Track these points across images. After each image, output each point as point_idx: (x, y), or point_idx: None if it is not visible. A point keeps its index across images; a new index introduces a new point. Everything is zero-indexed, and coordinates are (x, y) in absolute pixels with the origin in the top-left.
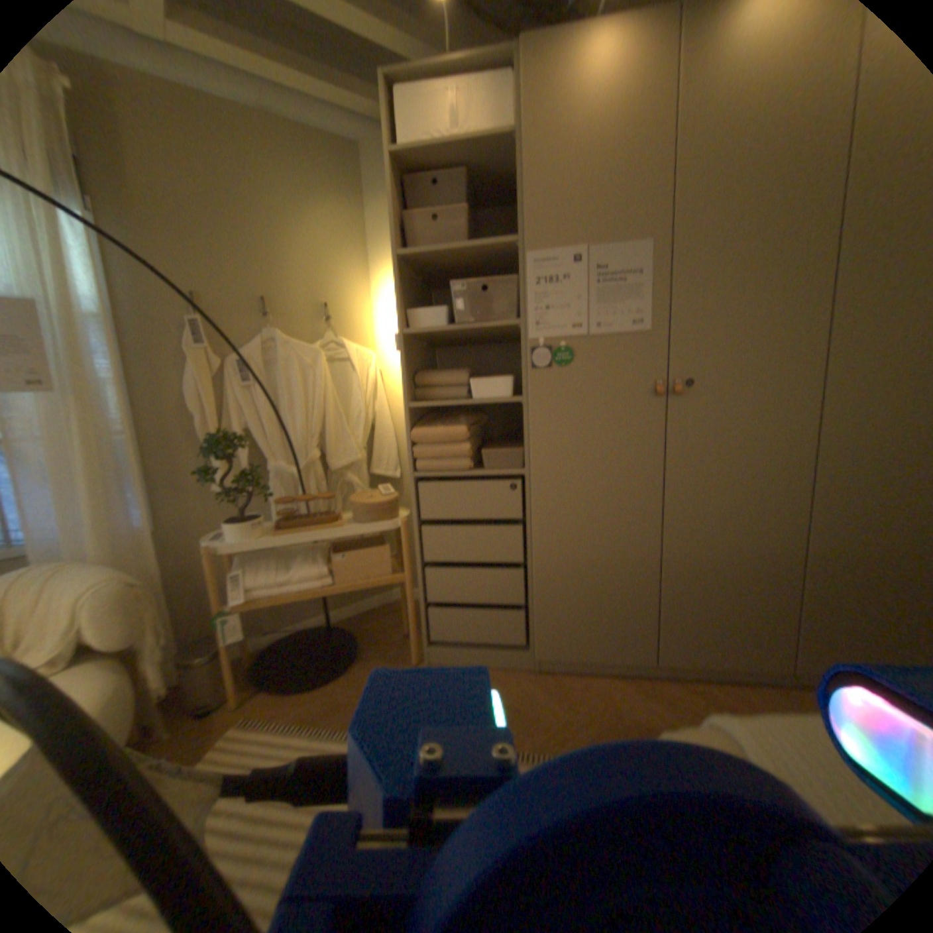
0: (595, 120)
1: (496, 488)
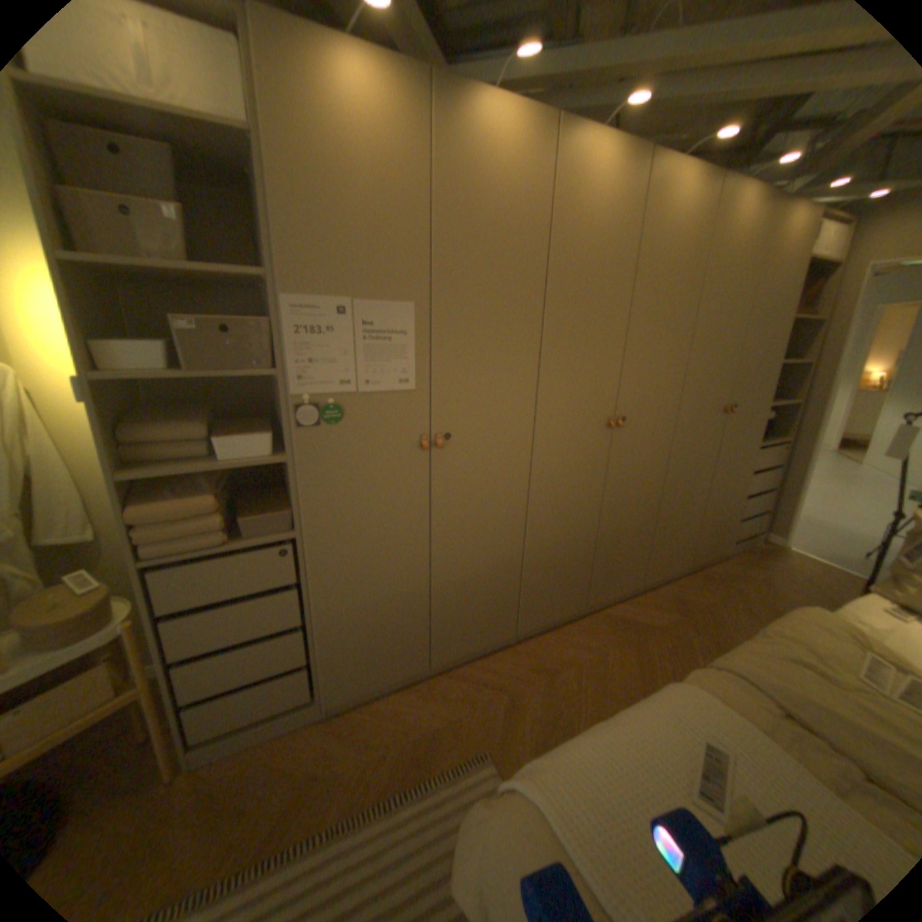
0: (352, 163)
1: (264, 561)
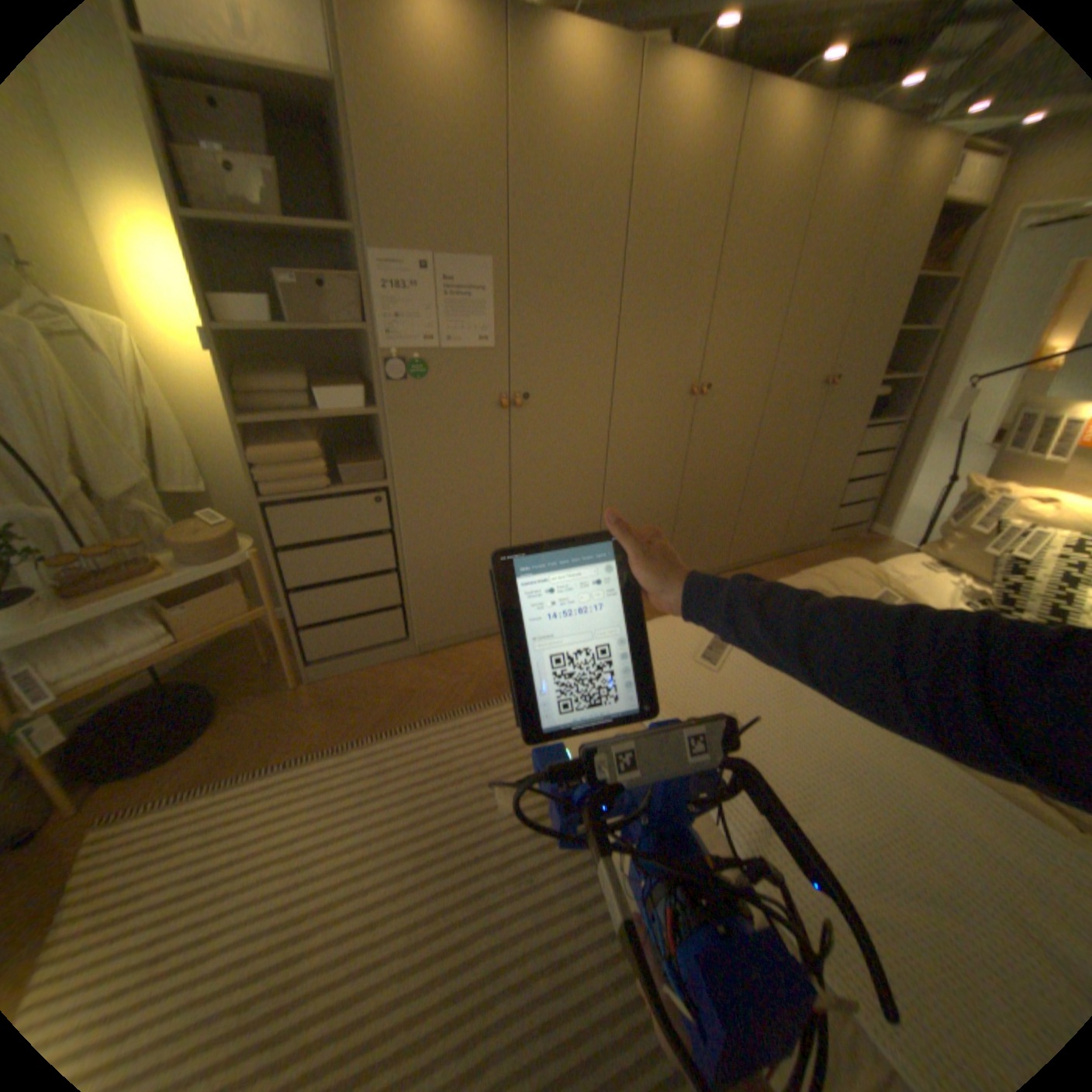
0: (430, 111)
1: (361, 506)
